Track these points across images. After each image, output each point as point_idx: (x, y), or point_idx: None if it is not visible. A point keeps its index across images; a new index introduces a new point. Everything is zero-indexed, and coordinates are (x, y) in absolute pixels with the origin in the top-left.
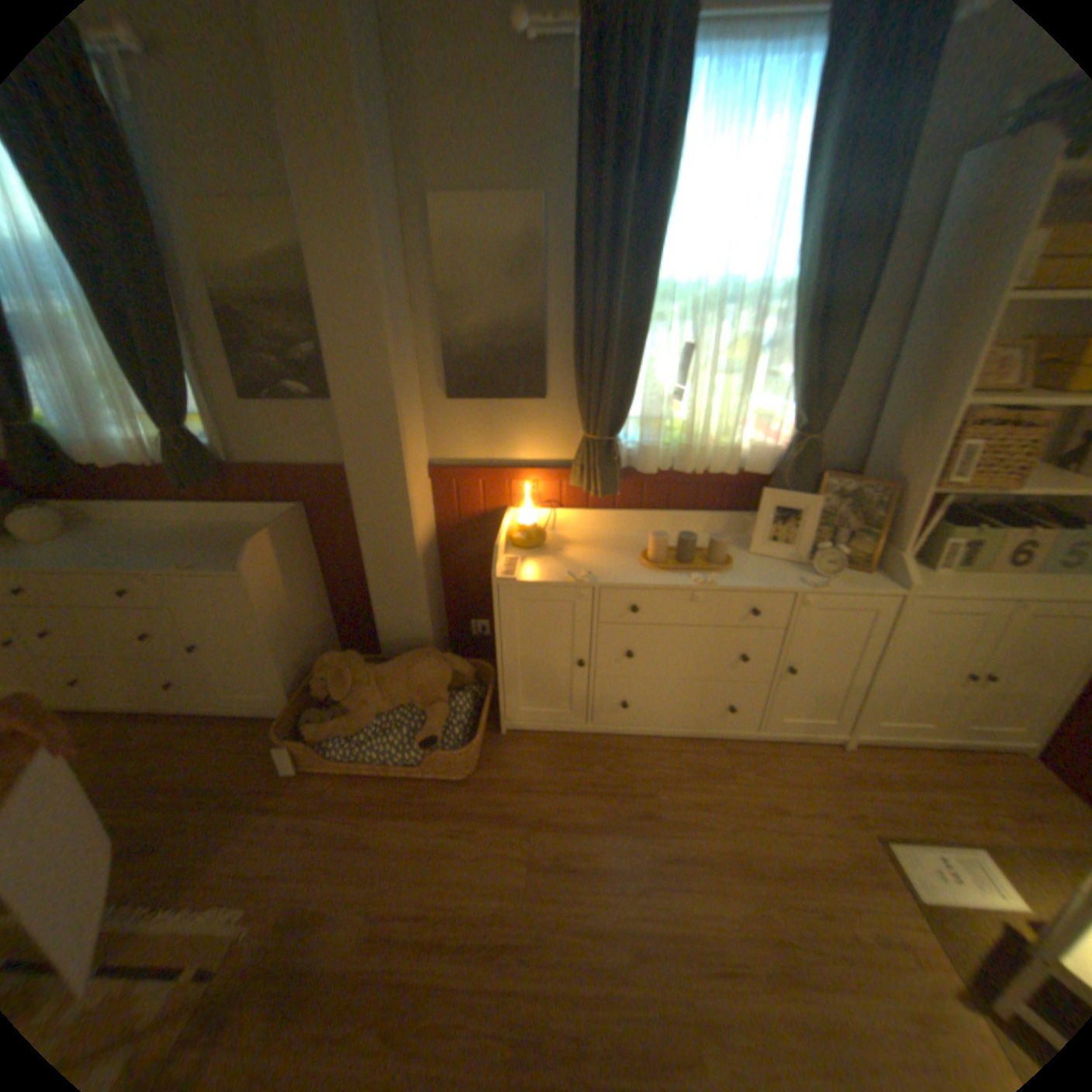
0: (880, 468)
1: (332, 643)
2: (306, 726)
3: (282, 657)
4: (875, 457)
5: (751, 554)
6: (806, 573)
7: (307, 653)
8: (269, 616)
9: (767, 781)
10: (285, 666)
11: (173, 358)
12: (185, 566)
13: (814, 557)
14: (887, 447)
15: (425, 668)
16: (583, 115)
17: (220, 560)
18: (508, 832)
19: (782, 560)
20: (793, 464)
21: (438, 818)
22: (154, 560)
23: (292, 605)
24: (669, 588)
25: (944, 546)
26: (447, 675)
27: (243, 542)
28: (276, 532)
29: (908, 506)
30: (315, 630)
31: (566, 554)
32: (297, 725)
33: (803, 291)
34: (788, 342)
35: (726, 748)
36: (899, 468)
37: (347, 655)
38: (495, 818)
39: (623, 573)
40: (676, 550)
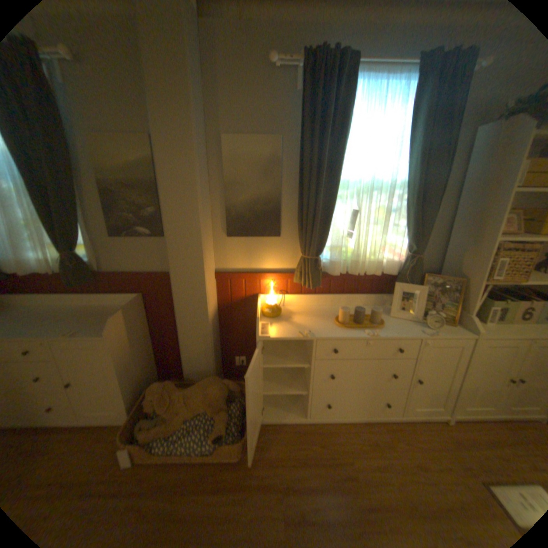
0: (451, 271)
1: (153, 375)
2: (139, 434)
3: (125, 388)
4: (447, 265)
5: (391, 317)
6: (423, 327)
7: (139, 383)
8: (119, 363)
9: (412, 449)
10: (126, 394)
11: (71, 215)
12: (69, 336)
13: (426, 318)
14: (454, 261)
15: (213, 391)
16: (303, 101)
17: (90, 330)
18: (269, 498)
19: (408, 320)
20: (410, 270)
21: (224, 492)
22: (48, 332)
23: (132, 355)
24: (355, 339)
25: (489, 311)
26: (226, 394)
27: (105, 318)
28: (124, 311)
29: (471, 291)
30: (144, 368)
31: (293, 320)
32: (133, 433)
33: (412, 185)
34: (404, 209)
35: (386, 428)
36: (463, 272)
37: (166, 385)
38: (260, 488)
39: (328, 331)
40: (353, 316)
